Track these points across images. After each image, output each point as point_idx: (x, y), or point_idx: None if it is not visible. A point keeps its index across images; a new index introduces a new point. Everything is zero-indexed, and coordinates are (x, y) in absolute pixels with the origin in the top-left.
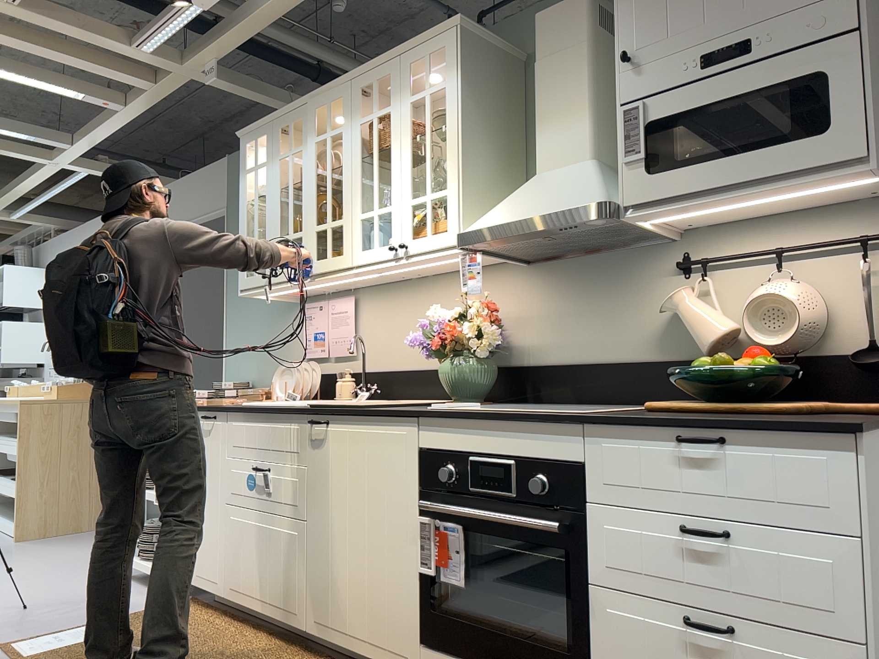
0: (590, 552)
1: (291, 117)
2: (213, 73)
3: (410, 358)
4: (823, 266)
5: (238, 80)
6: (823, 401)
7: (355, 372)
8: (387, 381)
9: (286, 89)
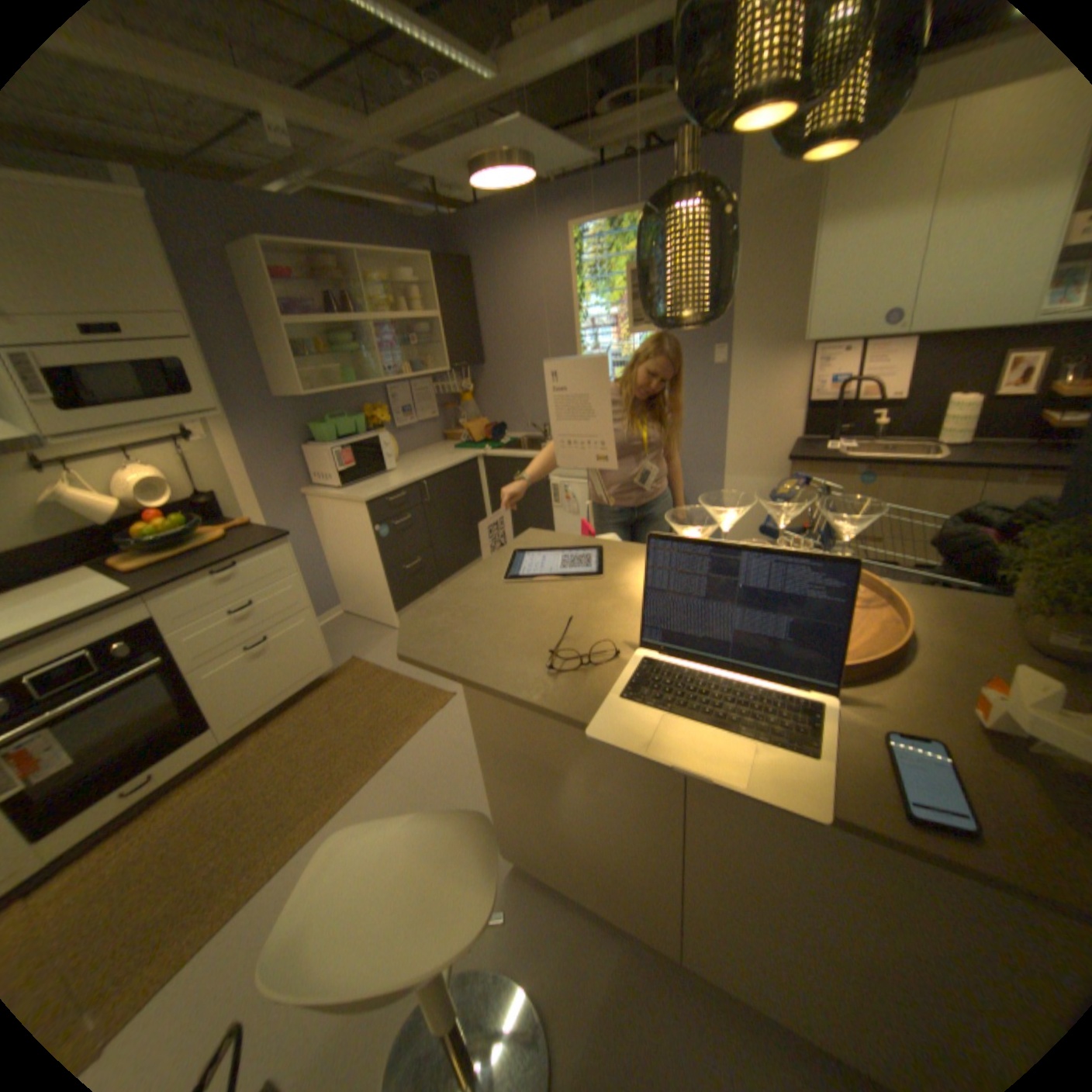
0: (176, 661)
1: None
2: None
3: None
4: (152, 454)
5: None
6: (190, 528)
7: None
8: None
9: None
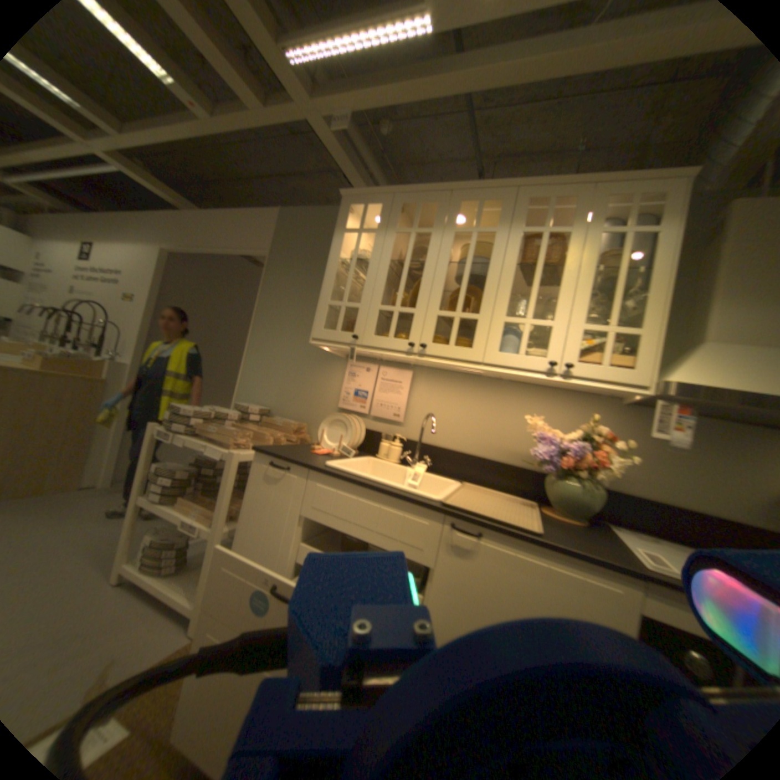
0: None
1: (423, 196)
2: (345, 120)
3: (467, 444)
4: None
5: (344, 142)
6: None
7: (399, 437)
8: (438, 455)
9: (368, 172)
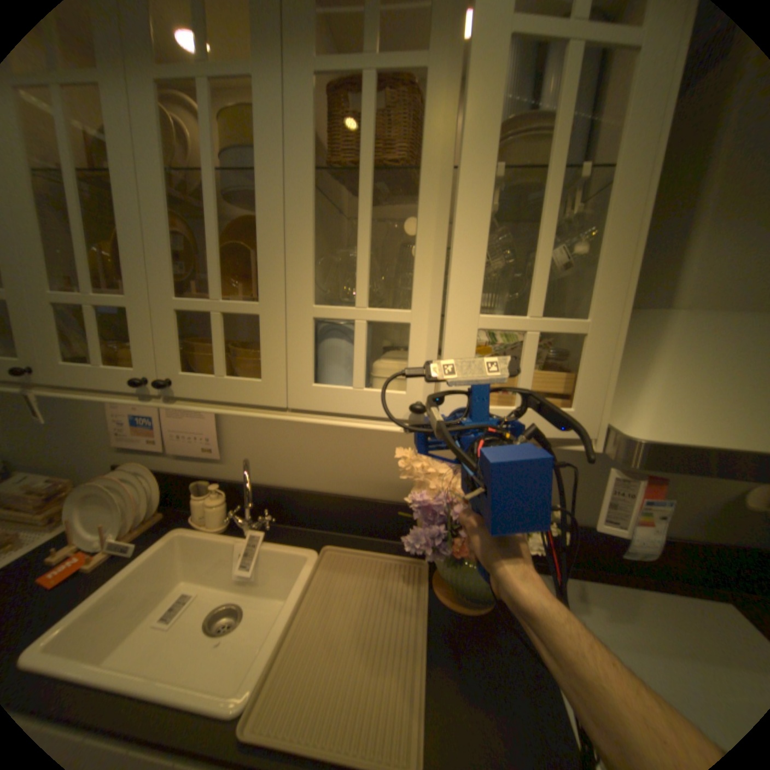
0: None
1: None
2: None
3: (322, 478)
4: None
5: None
6: None
7: (221, 479)
8: (283, 500)
9: None
